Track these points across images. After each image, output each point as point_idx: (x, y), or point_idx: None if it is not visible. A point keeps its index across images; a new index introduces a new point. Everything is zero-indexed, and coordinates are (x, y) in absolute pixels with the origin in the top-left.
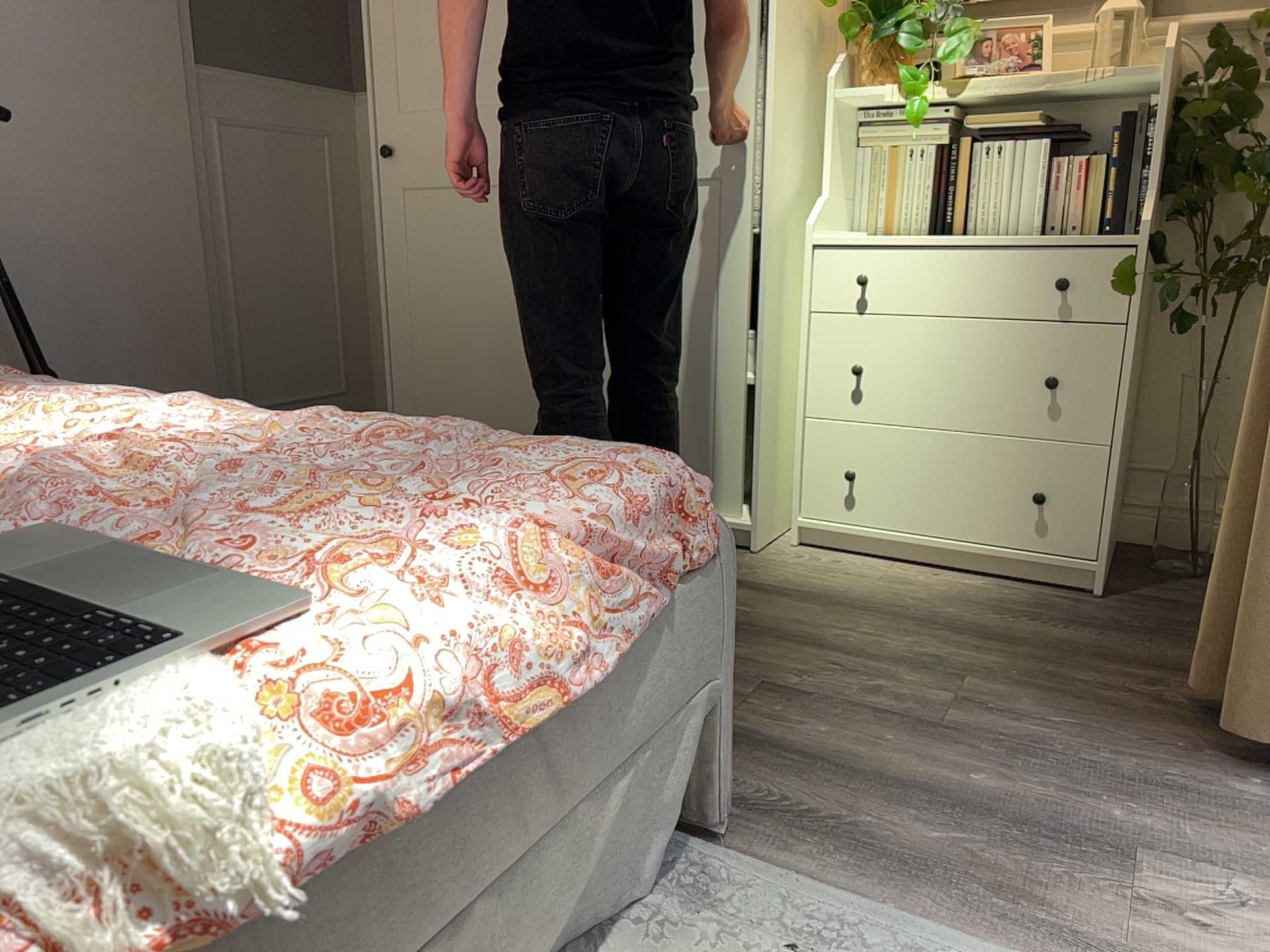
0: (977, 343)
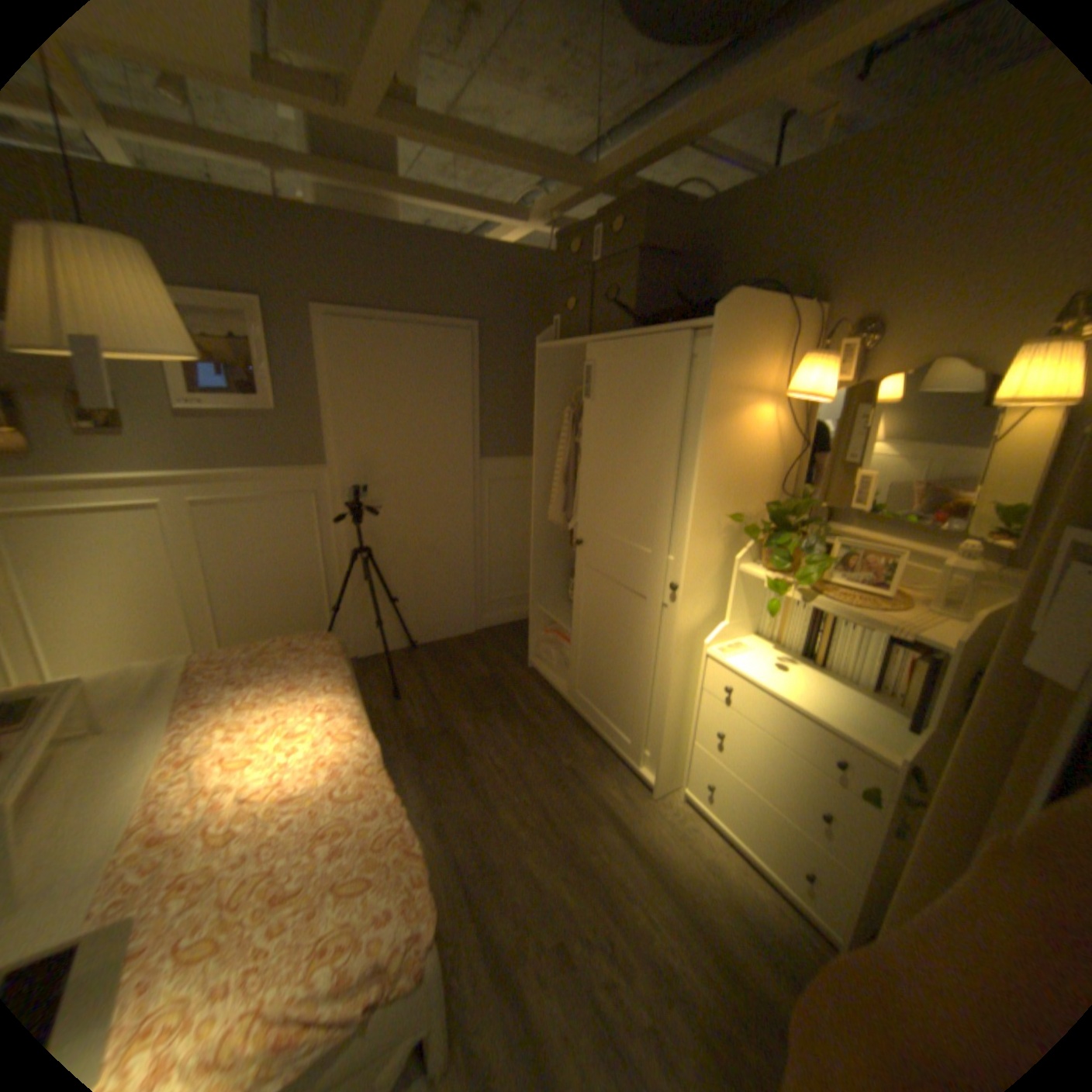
0: (788, 762)
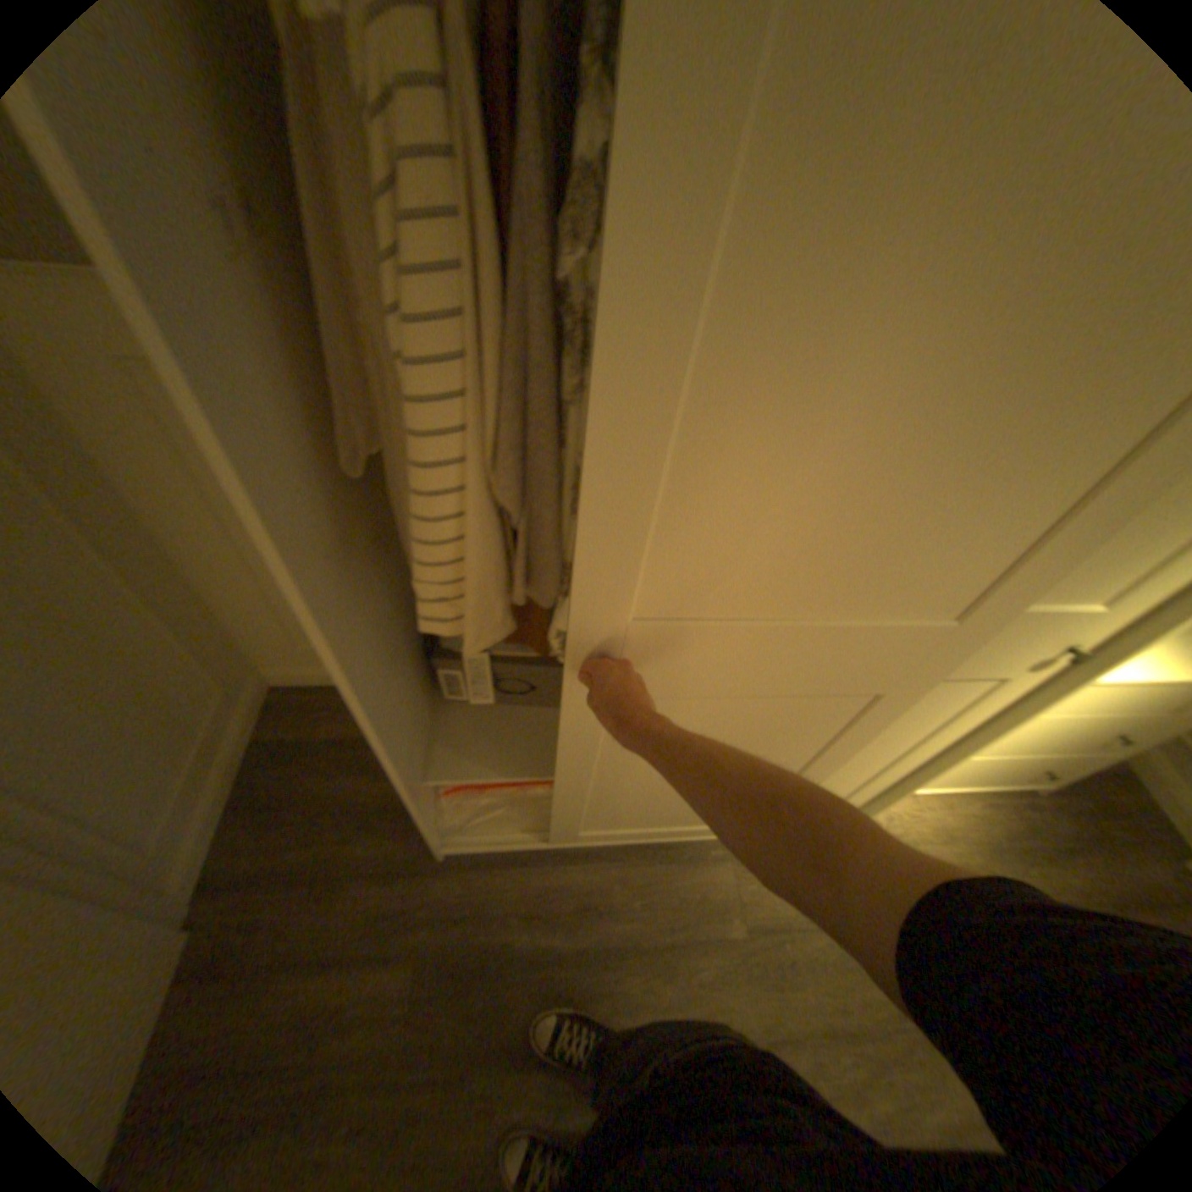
0: (1092, 726)
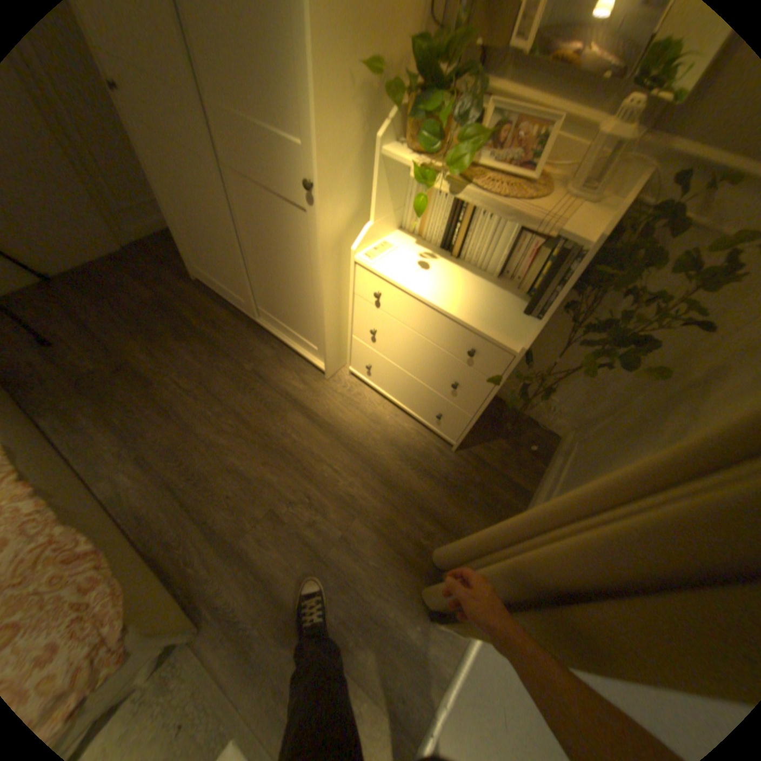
0: (427, 350)
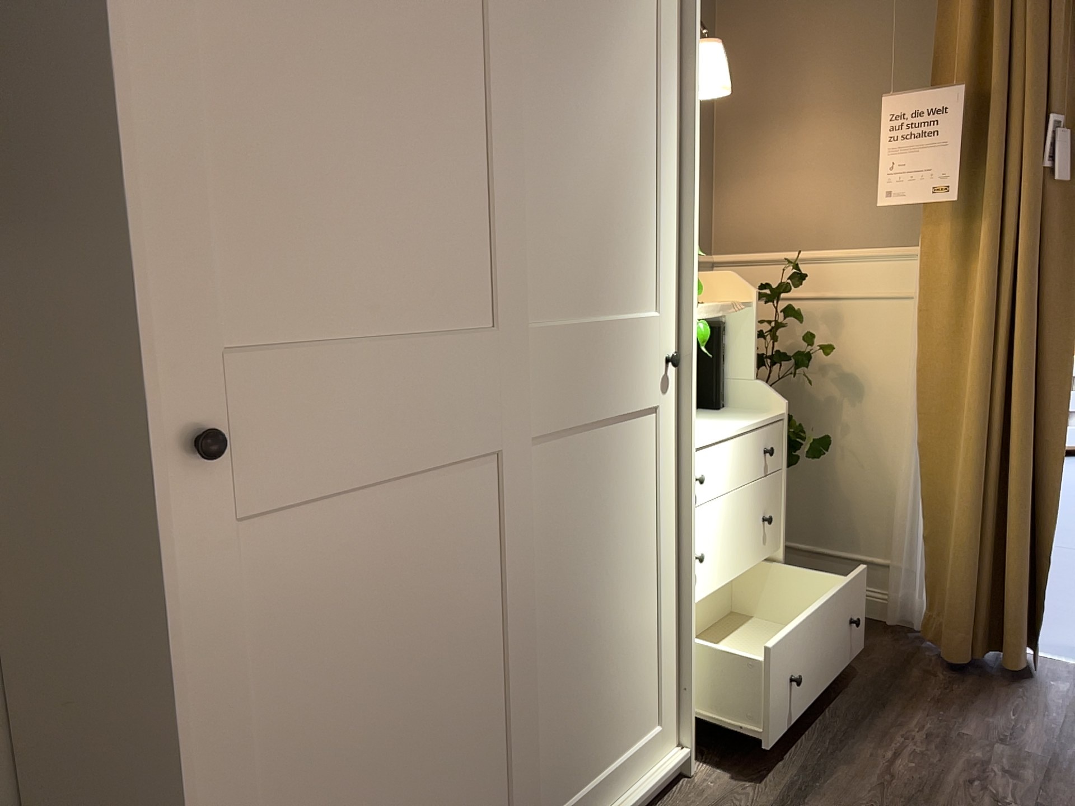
0: (735, 503)
